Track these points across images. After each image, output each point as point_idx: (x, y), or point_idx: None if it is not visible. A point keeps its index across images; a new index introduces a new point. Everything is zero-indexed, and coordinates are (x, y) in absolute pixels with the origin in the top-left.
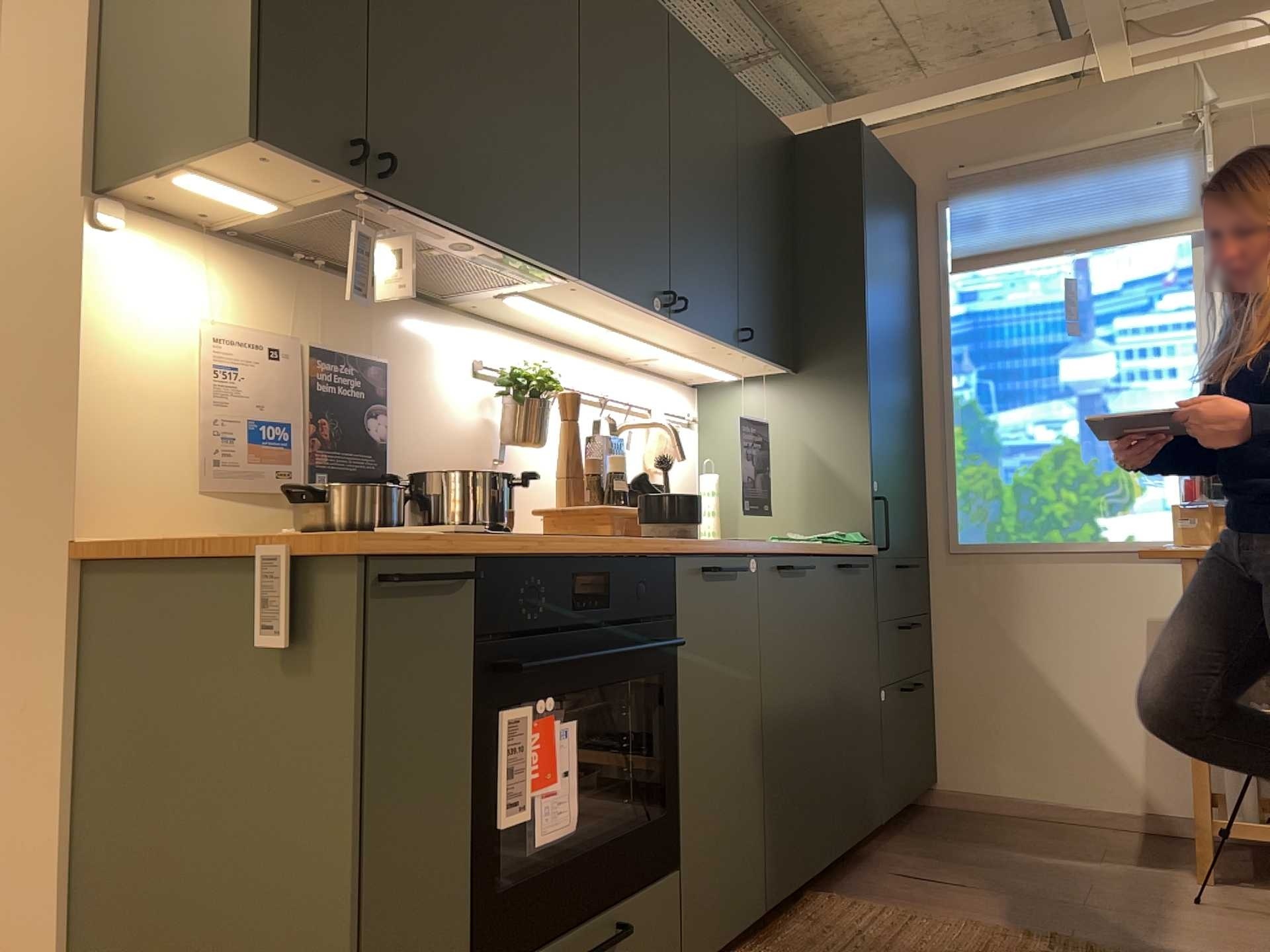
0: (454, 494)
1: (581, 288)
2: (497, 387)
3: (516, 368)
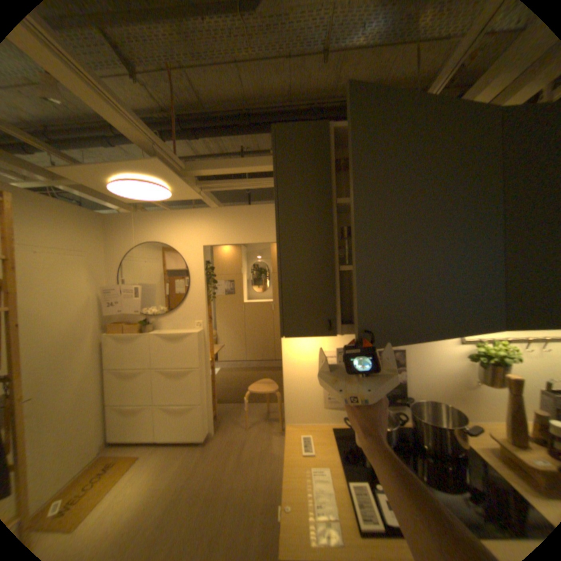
0: (427, 430)
1: (516, 326)
2: (472, 356)
3: (486, 345)
